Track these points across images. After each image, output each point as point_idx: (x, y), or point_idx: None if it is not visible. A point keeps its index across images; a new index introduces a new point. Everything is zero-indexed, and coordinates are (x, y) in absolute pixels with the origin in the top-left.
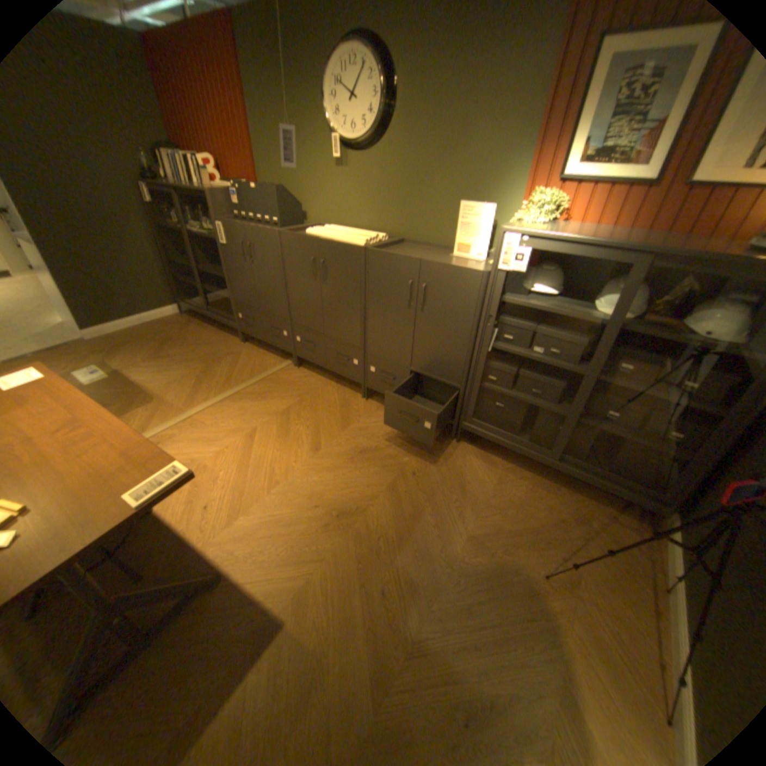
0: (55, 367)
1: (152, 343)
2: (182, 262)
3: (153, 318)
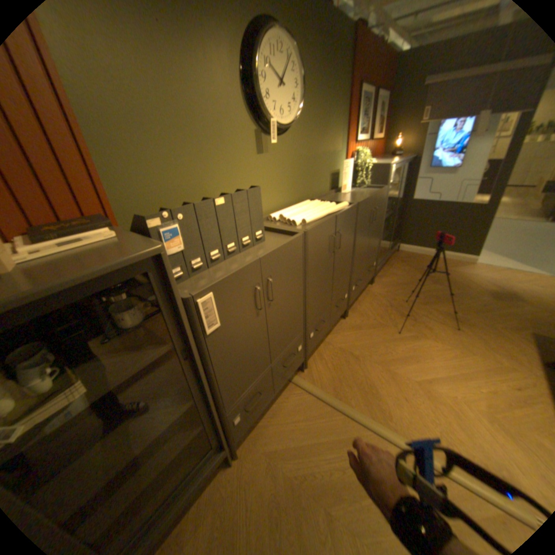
0: None
1: None
2: None
3: None
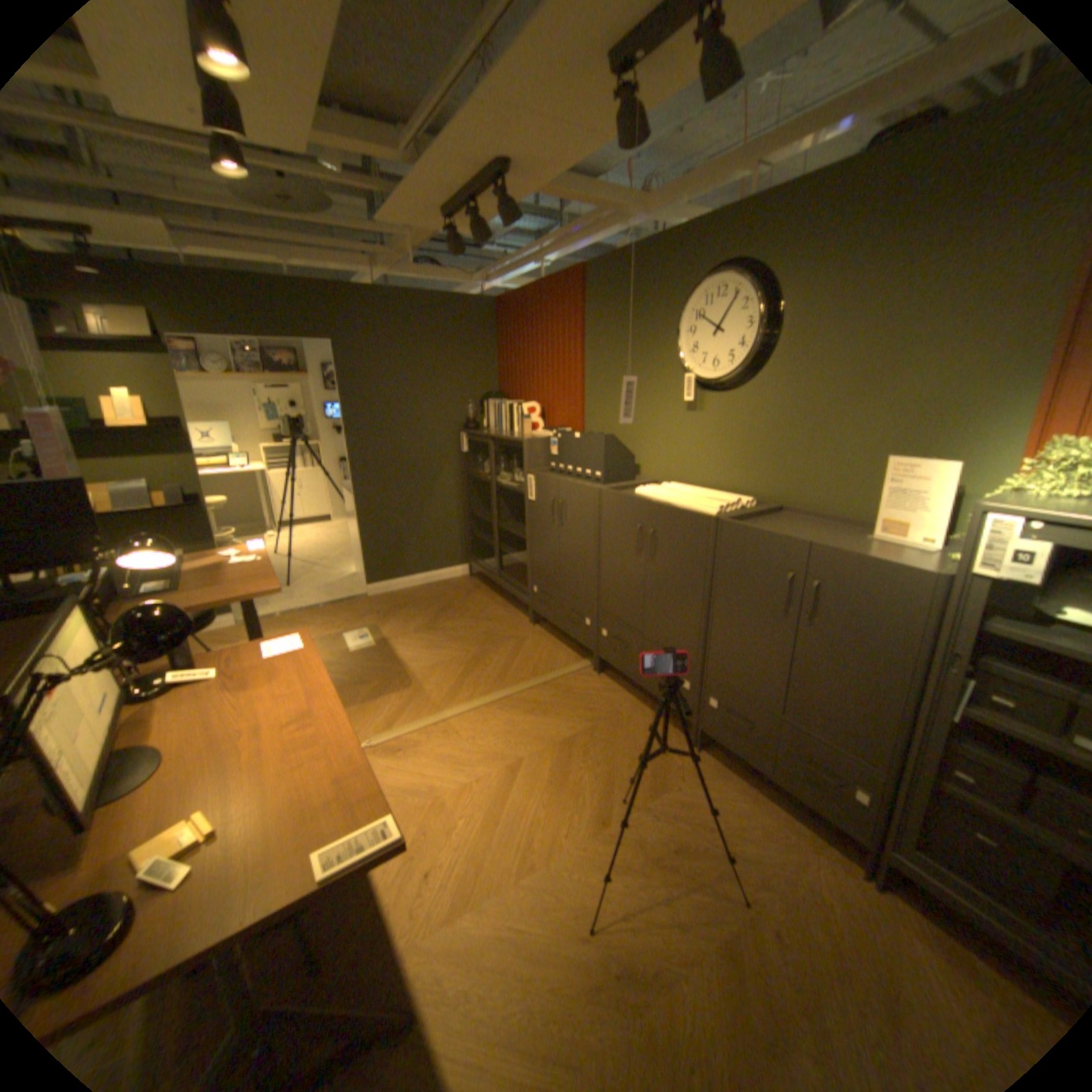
0: (332, 626)
1: (430, 611)
2: (485, 519)
3: (440, 580)
